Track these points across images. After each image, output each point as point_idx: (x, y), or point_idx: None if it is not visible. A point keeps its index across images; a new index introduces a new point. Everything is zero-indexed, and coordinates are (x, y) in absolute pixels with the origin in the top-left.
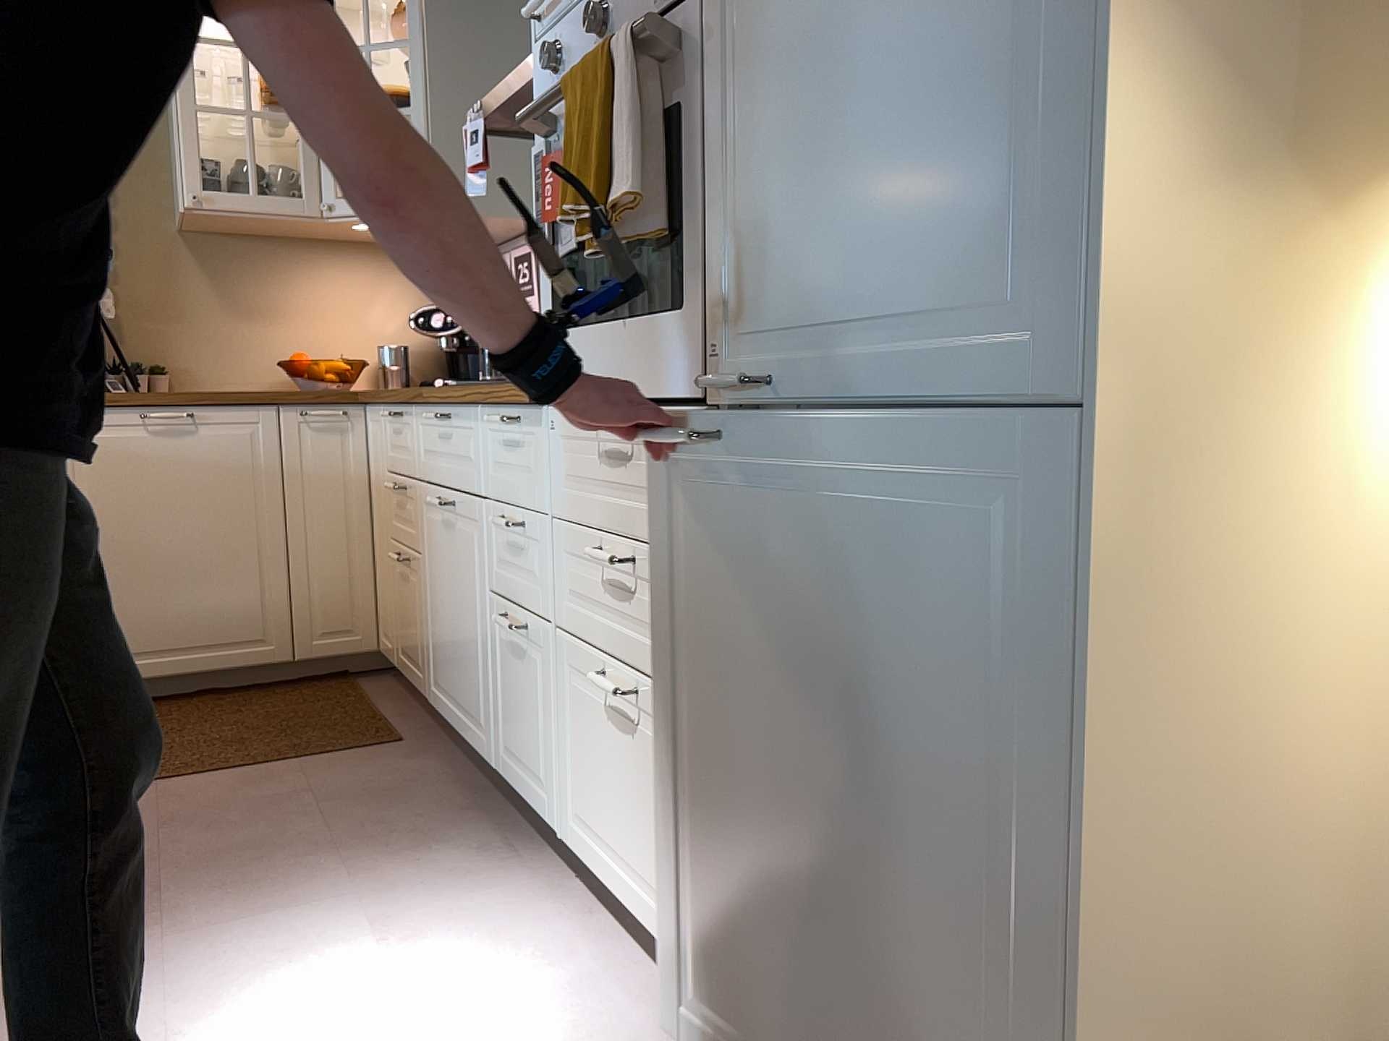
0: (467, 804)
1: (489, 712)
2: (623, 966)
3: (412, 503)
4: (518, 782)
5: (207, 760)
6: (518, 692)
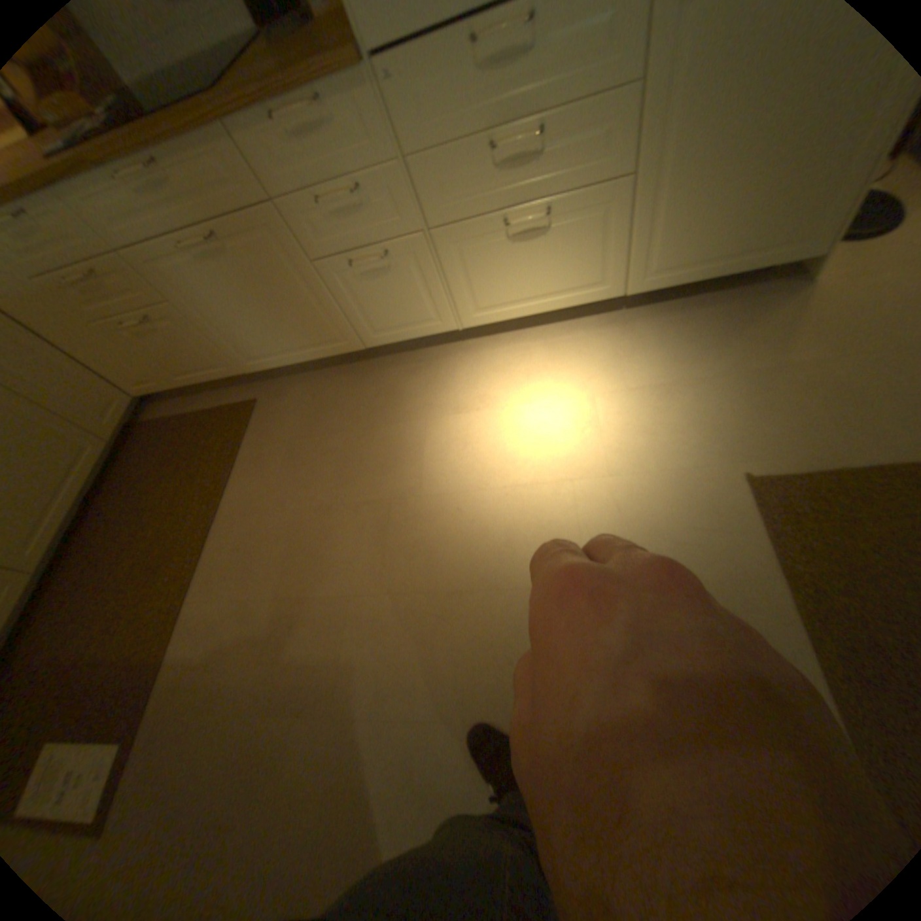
0: (356, 376)
1: (344, 327)
2: (534, 335)
3: (117, 276)
4: (398, 336)
5: (204, 493)
6: (383, 293)
